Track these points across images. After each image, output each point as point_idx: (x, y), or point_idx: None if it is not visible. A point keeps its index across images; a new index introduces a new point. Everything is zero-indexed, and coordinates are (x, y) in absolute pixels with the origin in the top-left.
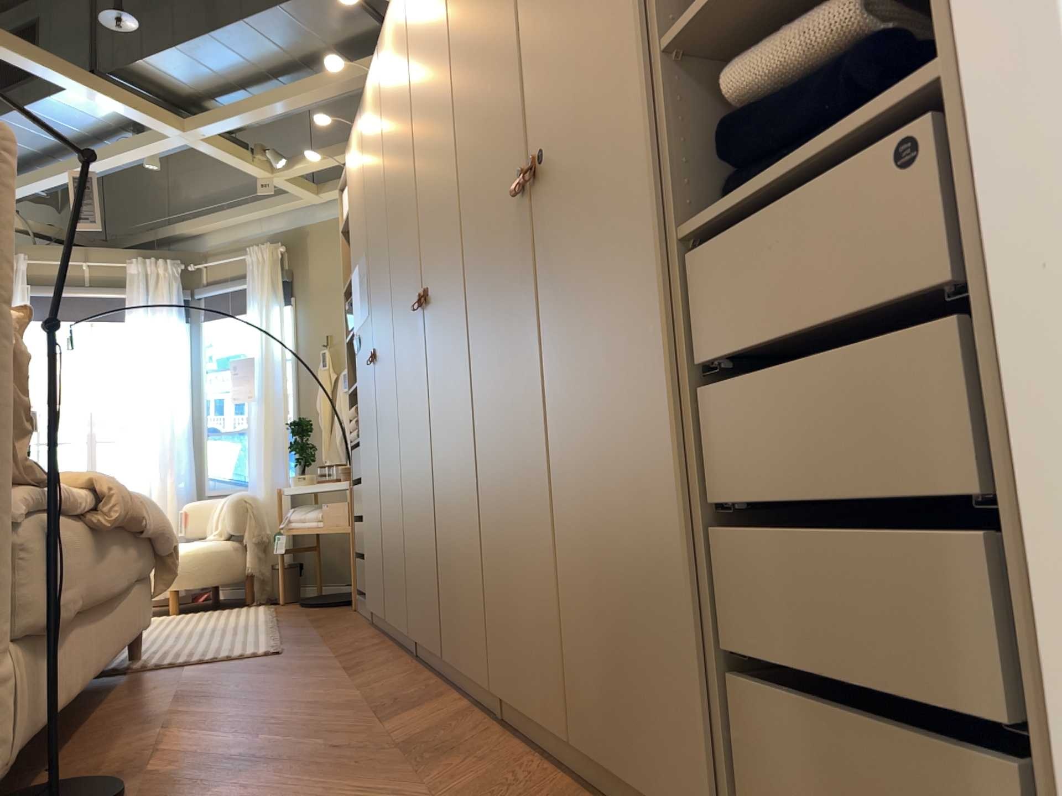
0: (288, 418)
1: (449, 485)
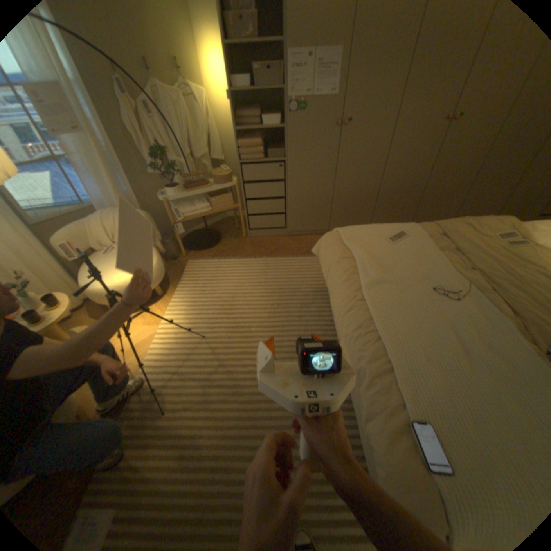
0: (100, 145)
1: (442, 184)
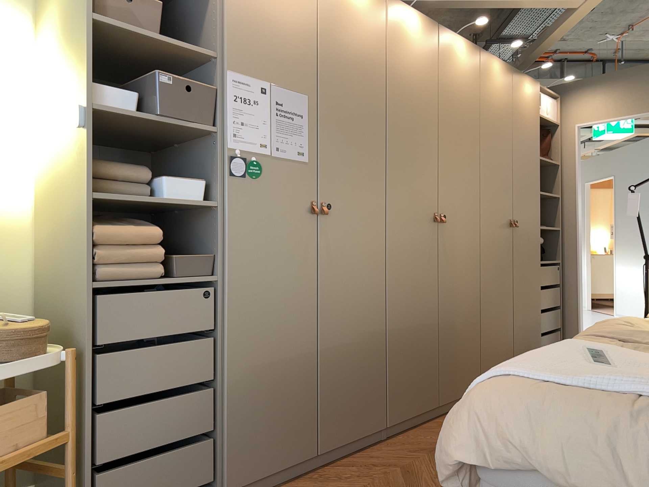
0: None
1: (454, 317)
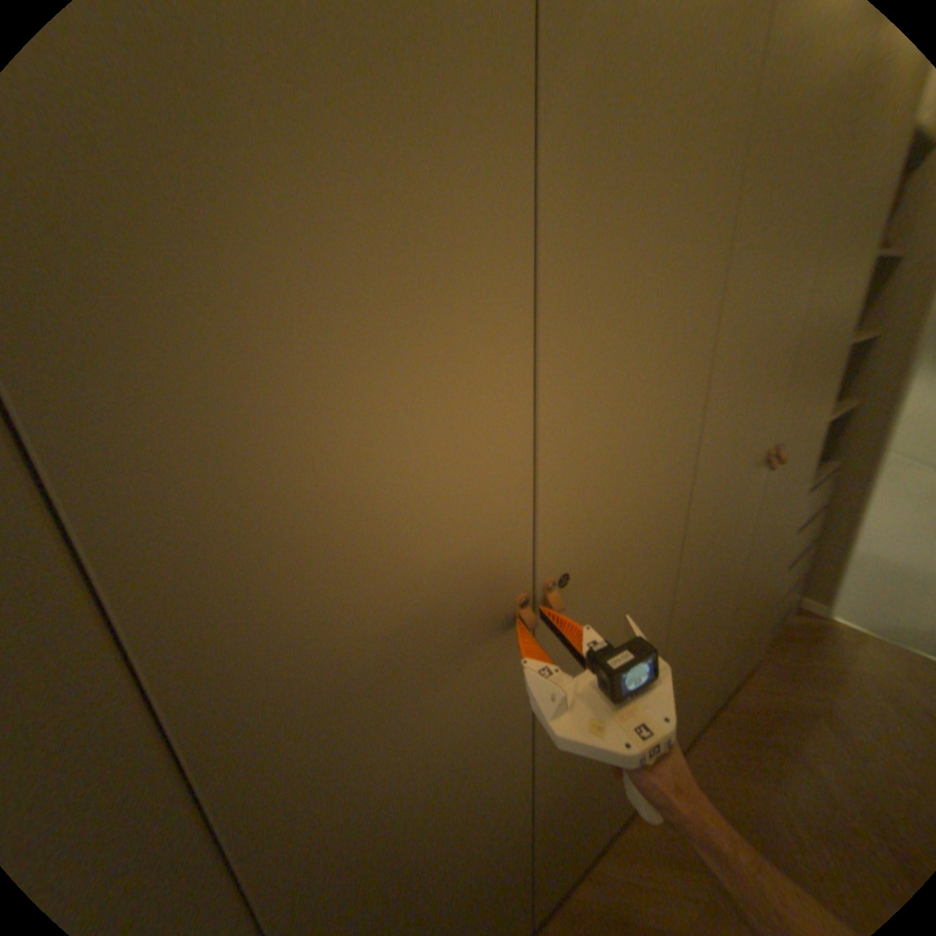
0: None
1: (584, 771)
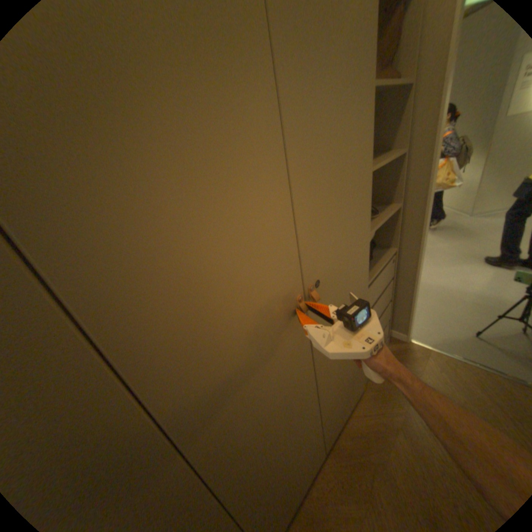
0: None
1: None
